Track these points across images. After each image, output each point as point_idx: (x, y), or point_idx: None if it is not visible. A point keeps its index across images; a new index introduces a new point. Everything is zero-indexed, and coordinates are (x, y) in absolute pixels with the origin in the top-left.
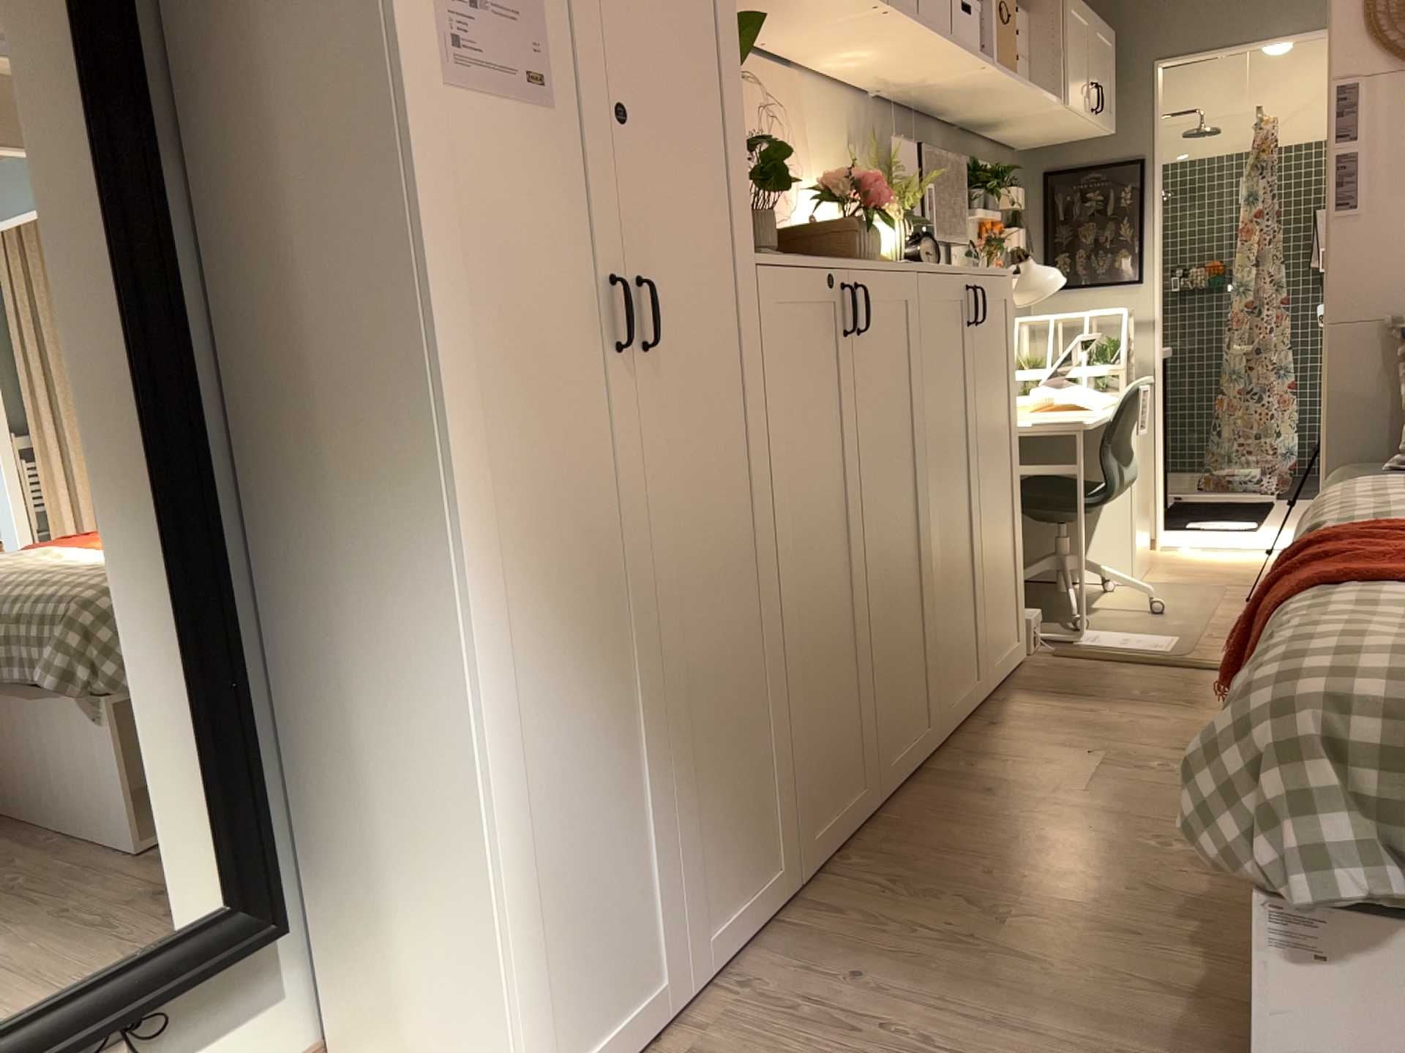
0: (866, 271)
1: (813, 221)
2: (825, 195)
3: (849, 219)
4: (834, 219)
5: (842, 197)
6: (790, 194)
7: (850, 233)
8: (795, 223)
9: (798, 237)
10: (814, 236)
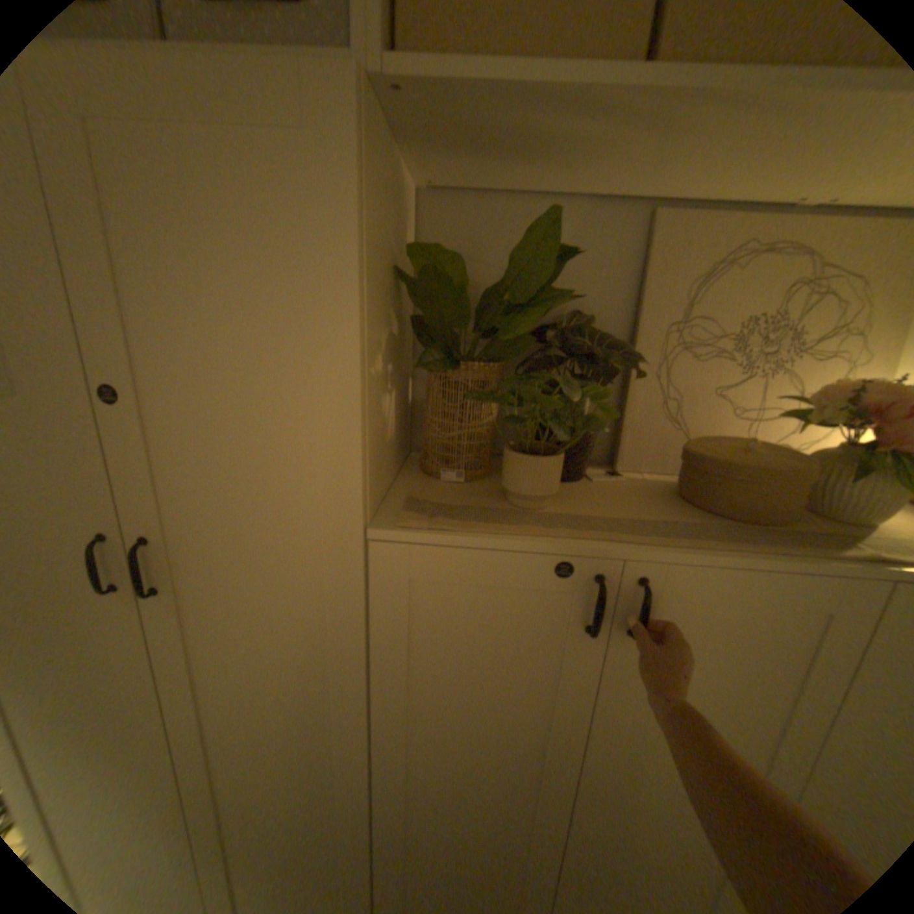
0: (683, 567)
1: (717, 455)
2: (807, 413)
3: (776, 469)
4: (747, 463)
5: (842, 421)
6: (781, 395)
7: (770, 486)
8: (698, 449)
9: (693, 465)
10: (710, 473)
